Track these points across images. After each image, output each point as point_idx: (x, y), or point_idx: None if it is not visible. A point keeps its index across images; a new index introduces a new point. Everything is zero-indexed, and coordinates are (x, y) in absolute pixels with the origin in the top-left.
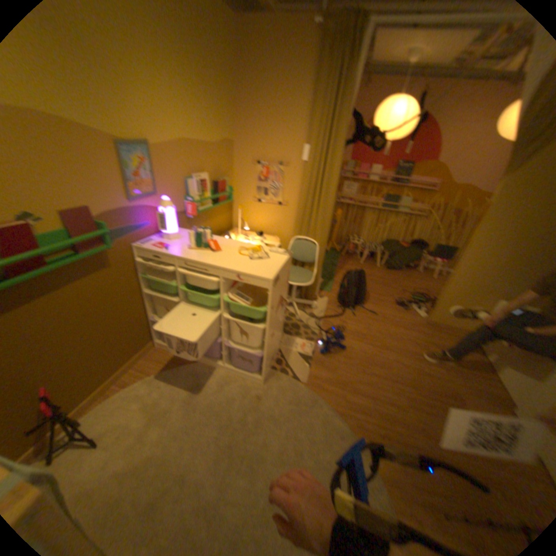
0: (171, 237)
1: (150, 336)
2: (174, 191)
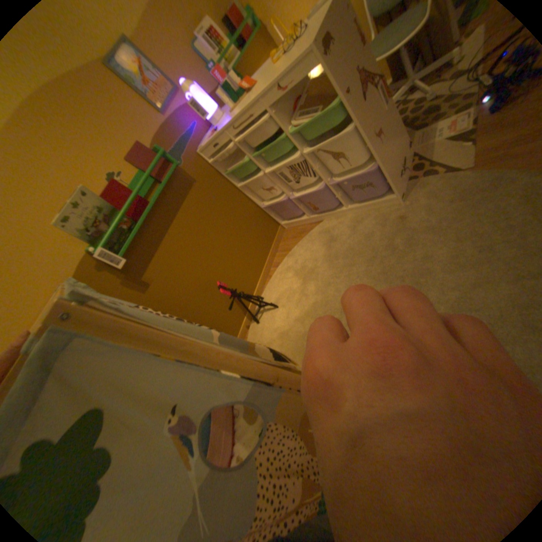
0: (218, 117)
1: (276, 222)
2: (192, 70)
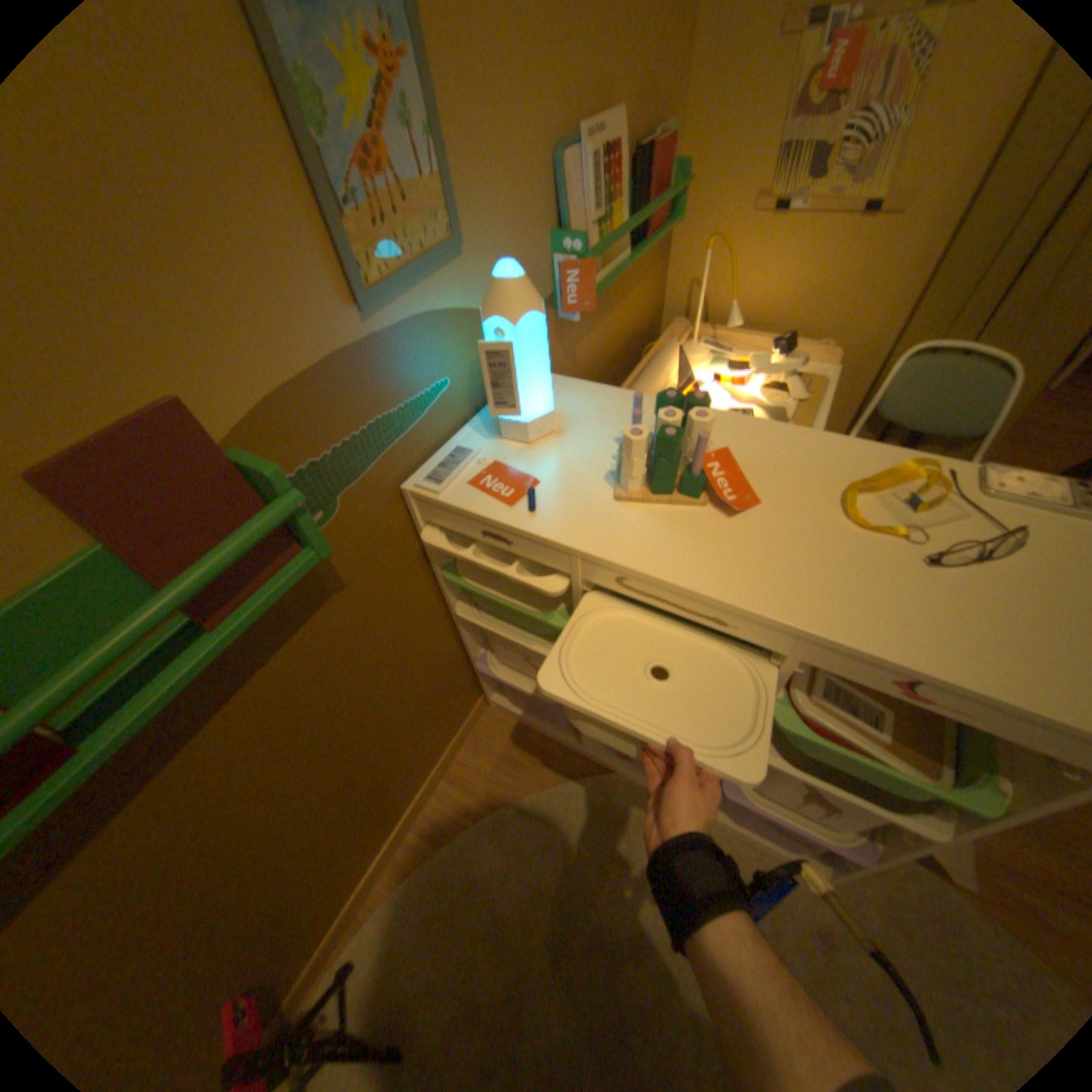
0: (537, 434)
1: (480, 688)
2: (523, 220)
